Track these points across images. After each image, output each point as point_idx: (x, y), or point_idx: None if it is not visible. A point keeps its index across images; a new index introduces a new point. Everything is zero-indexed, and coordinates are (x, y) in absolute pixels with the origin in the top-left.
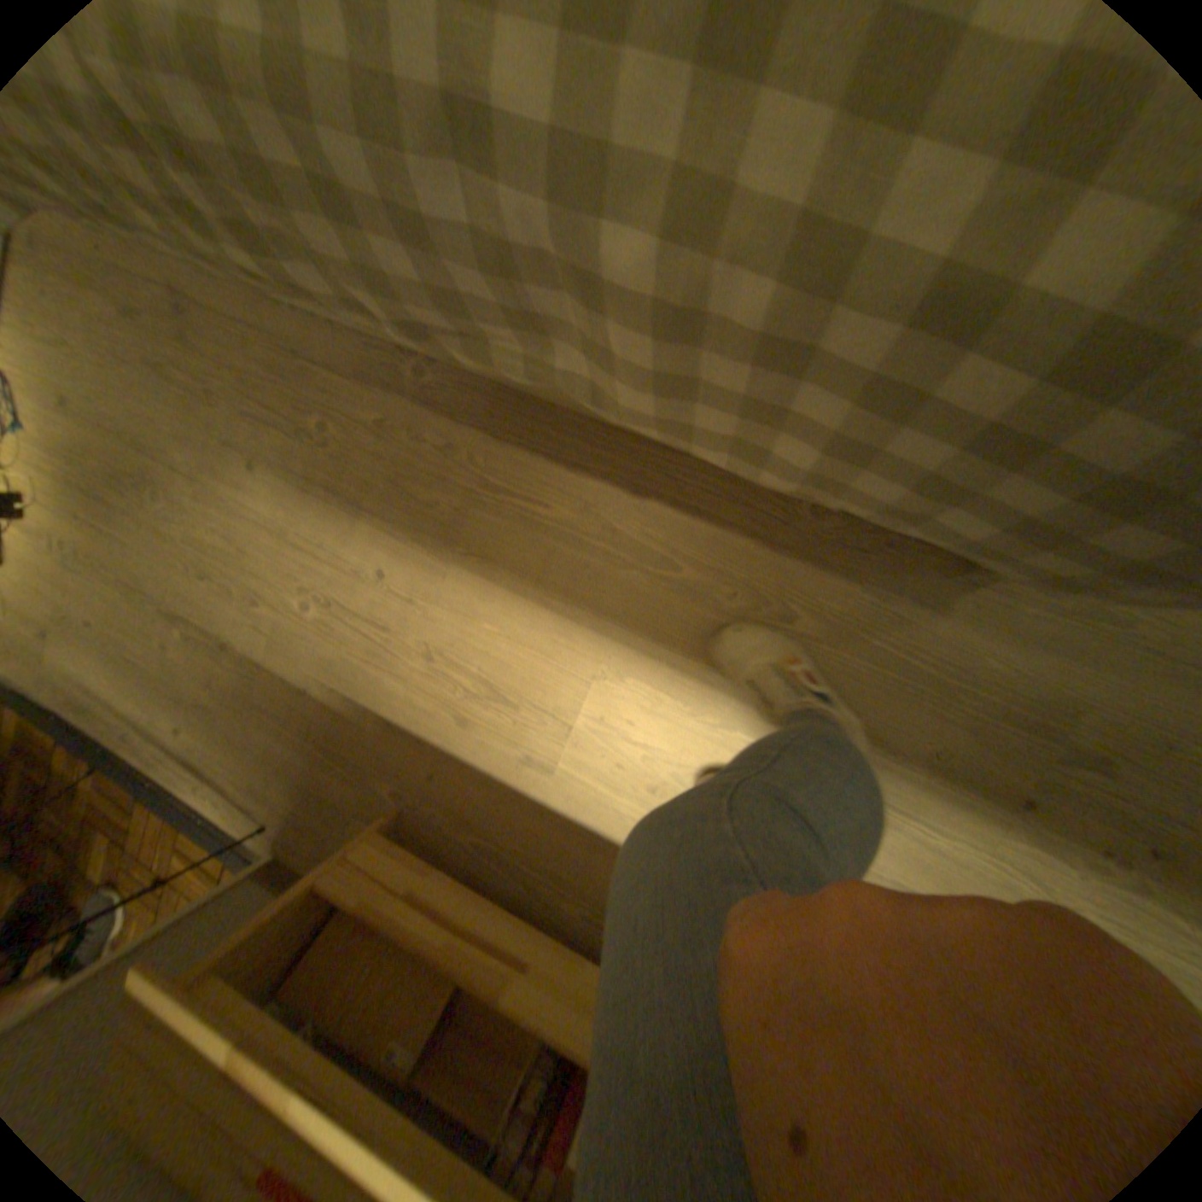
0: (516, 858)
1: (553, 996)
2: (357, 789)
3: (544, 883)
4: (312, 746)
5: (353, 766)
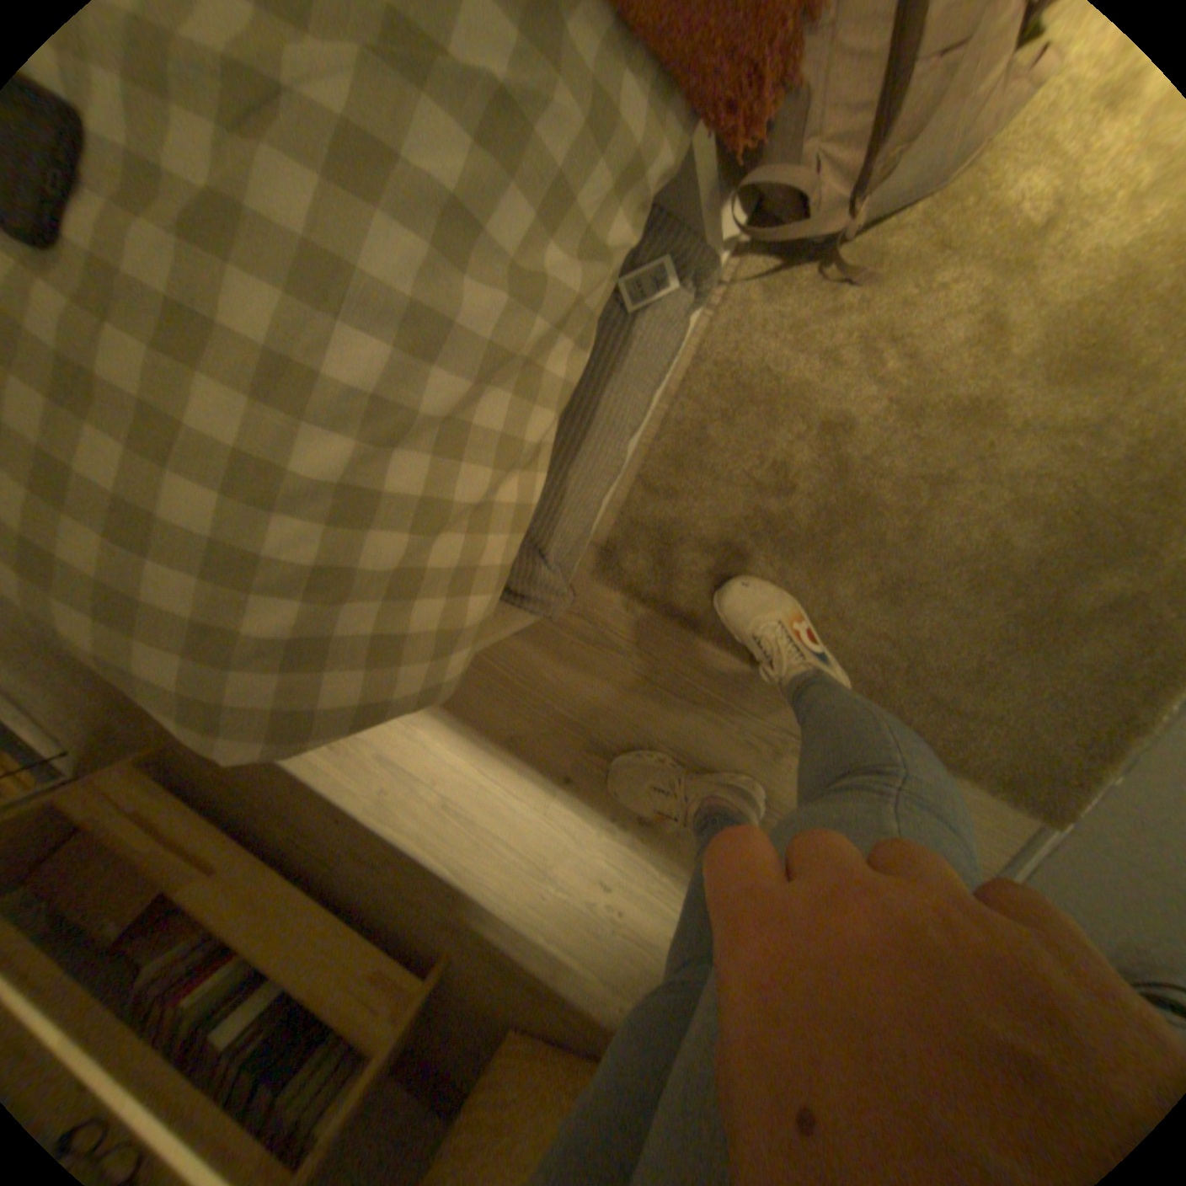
0: (243, 791)
1: (223, 893)
2: (132, 727)
3: (263, 812)
4: (98, 690)
5: (128, 709)
